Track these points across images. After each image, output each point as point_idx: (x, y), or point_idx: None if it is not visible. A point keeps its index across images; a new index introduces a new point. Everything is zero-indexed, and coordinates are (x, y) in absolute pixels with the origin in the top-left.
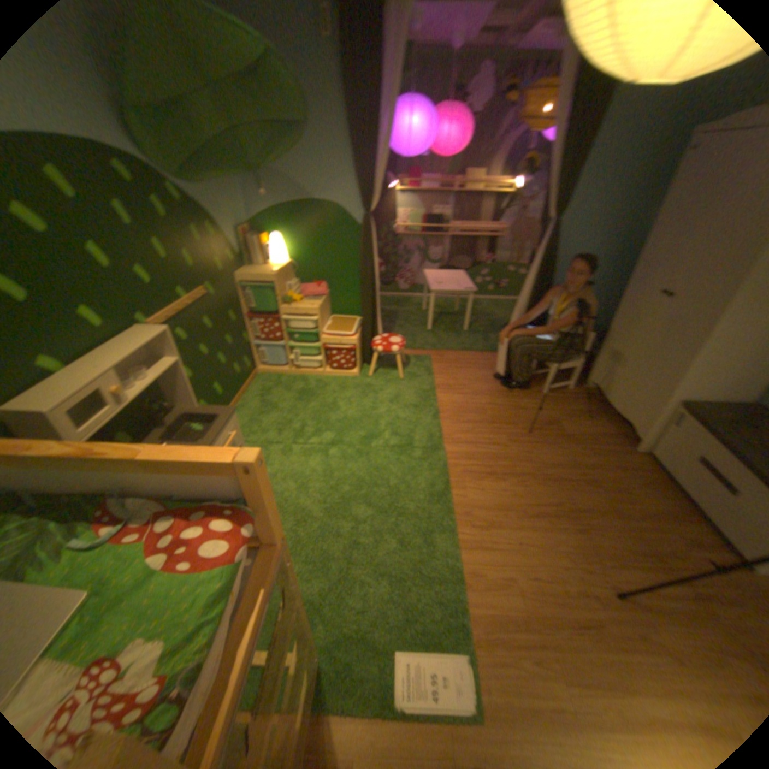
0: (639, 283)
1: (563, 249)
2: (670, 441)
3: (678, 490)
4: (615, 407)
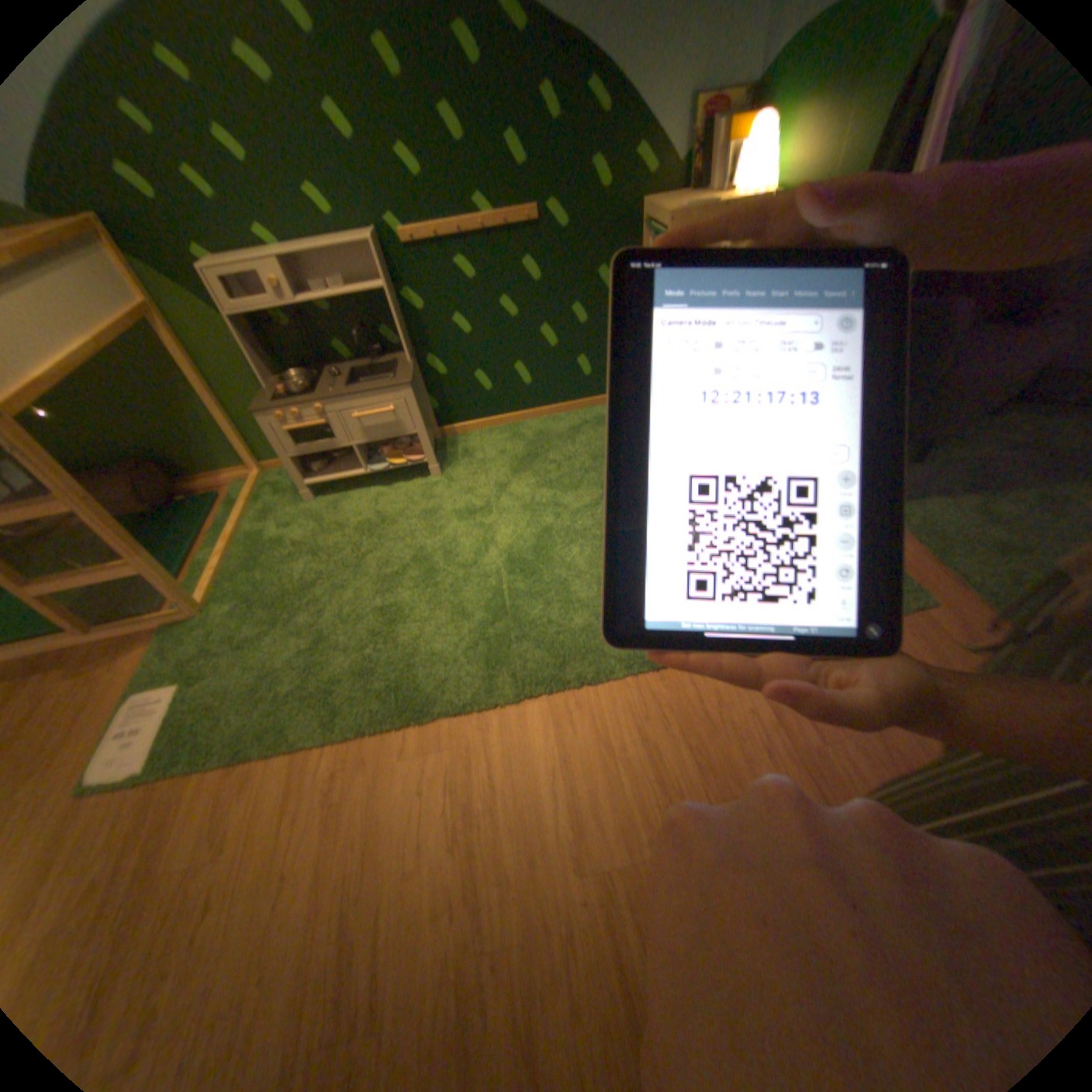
0: None
1: None
2: None
3: None
4: None
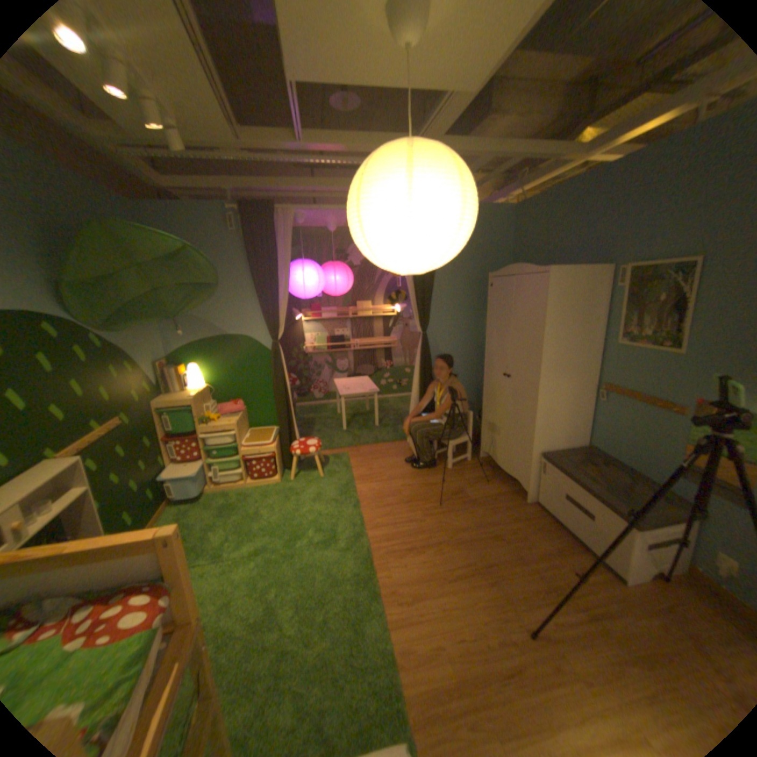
0: (490, 371)
1: (435, 352)
2: (545, 487)
3: (562, 528)
4: (504, 469)
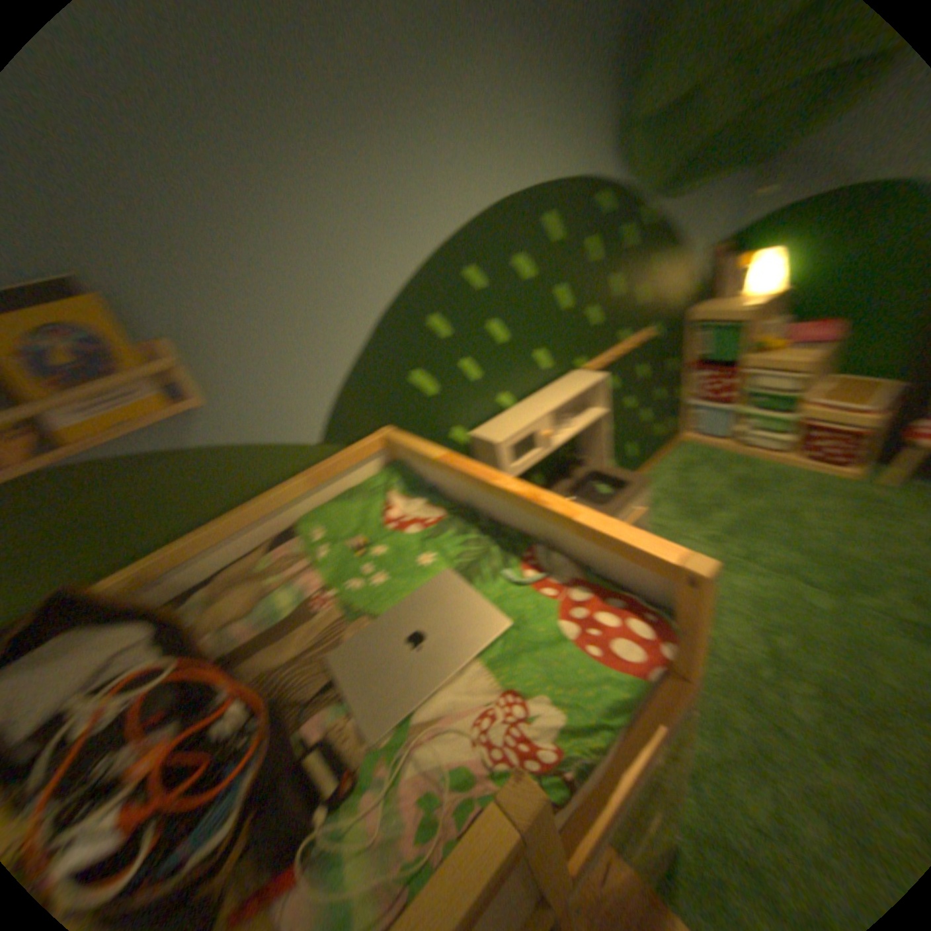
0: None
1: None
2: None
3: None
4: None
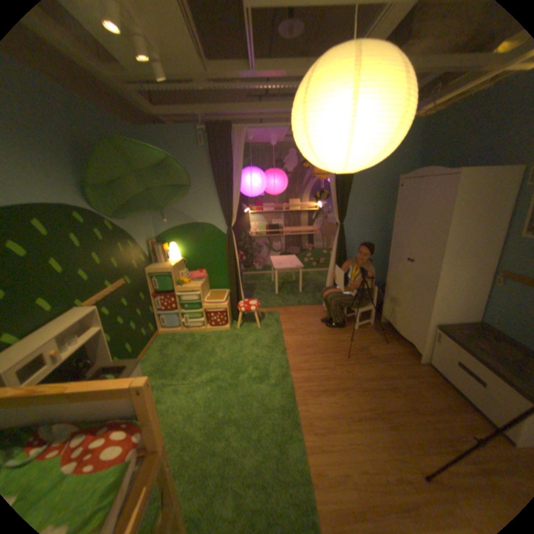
0: (395, 255)
1: (349, 239)
2: (438, 353)
3: (453, 388)
4: (401, 334)
